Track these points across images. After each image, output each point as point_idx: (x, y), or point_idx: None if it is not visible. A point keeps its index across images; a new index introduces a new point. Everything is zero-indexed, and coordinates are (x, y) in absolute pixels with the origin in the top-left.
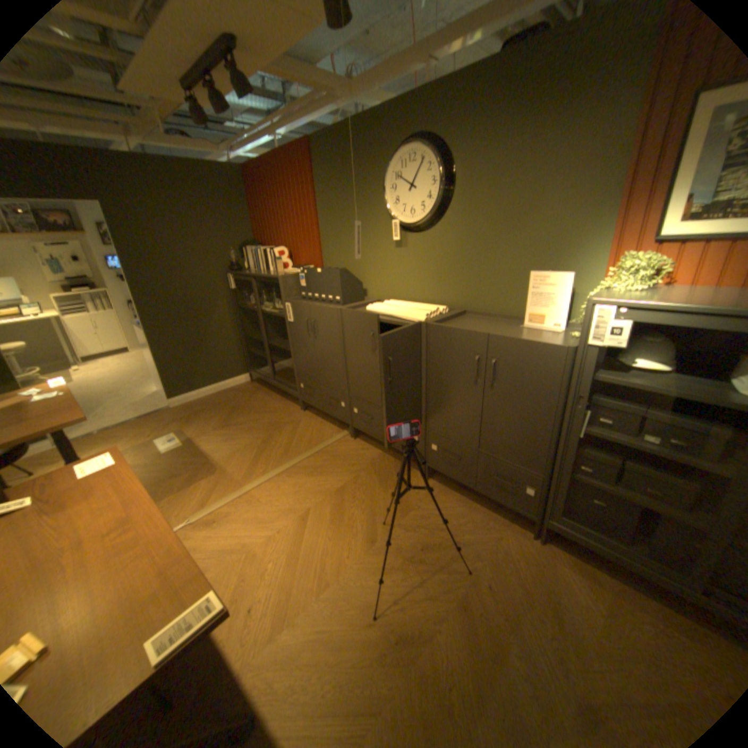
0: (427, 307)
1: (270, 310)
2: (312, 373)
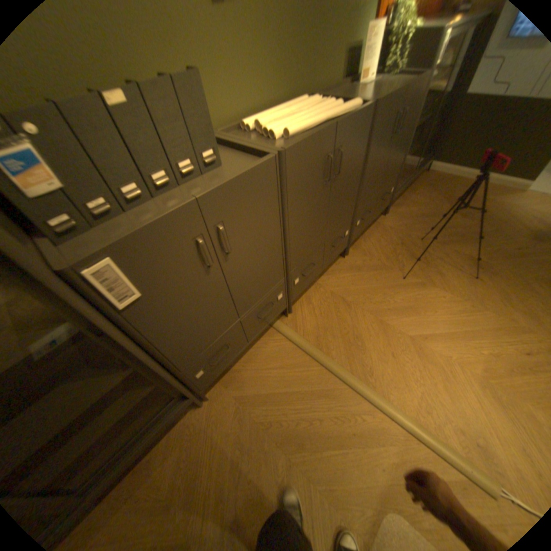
0: (309, 99)
1: None
2: (221, 328)
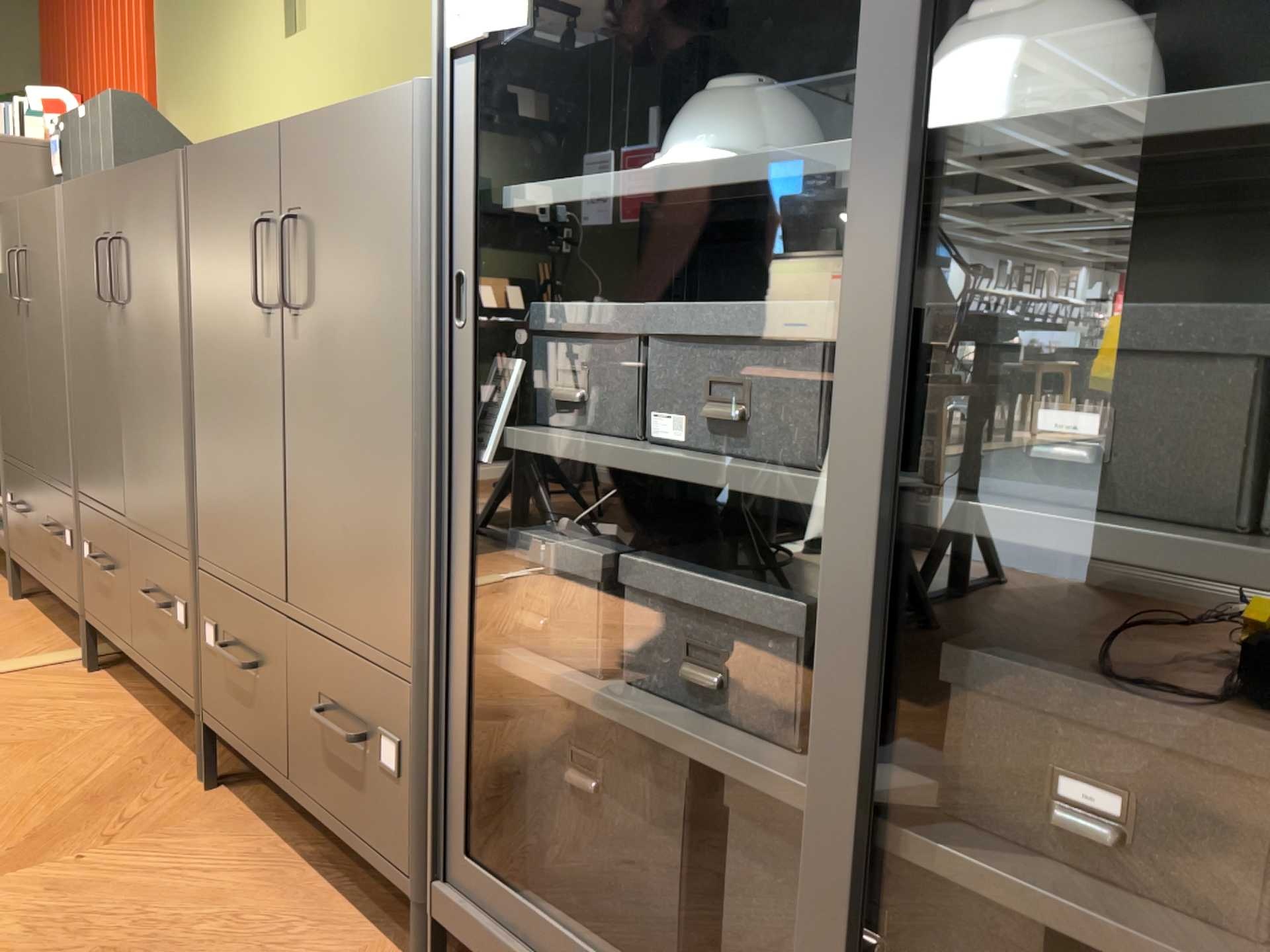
0: None
1: None
2: (24, 445)
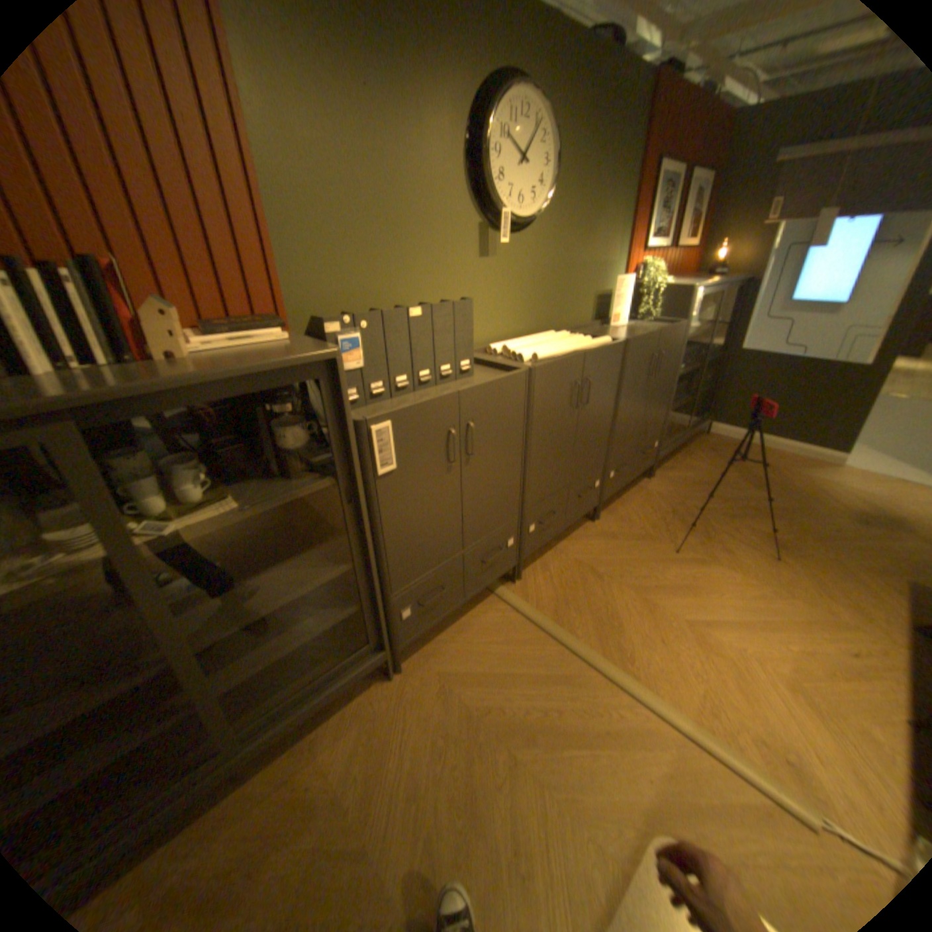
0: (557, 334)
1: (169, 527)
2: (443, 552)
